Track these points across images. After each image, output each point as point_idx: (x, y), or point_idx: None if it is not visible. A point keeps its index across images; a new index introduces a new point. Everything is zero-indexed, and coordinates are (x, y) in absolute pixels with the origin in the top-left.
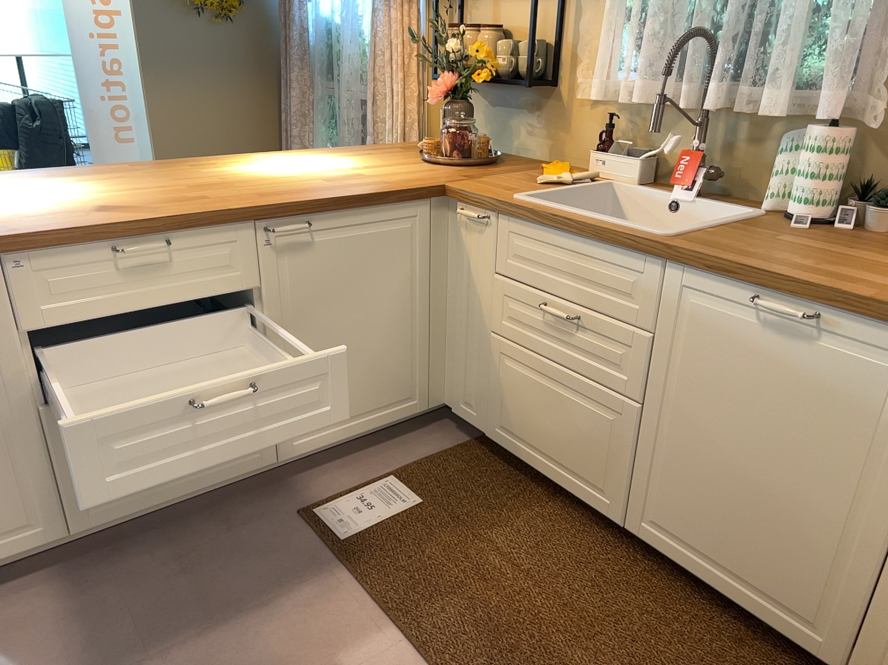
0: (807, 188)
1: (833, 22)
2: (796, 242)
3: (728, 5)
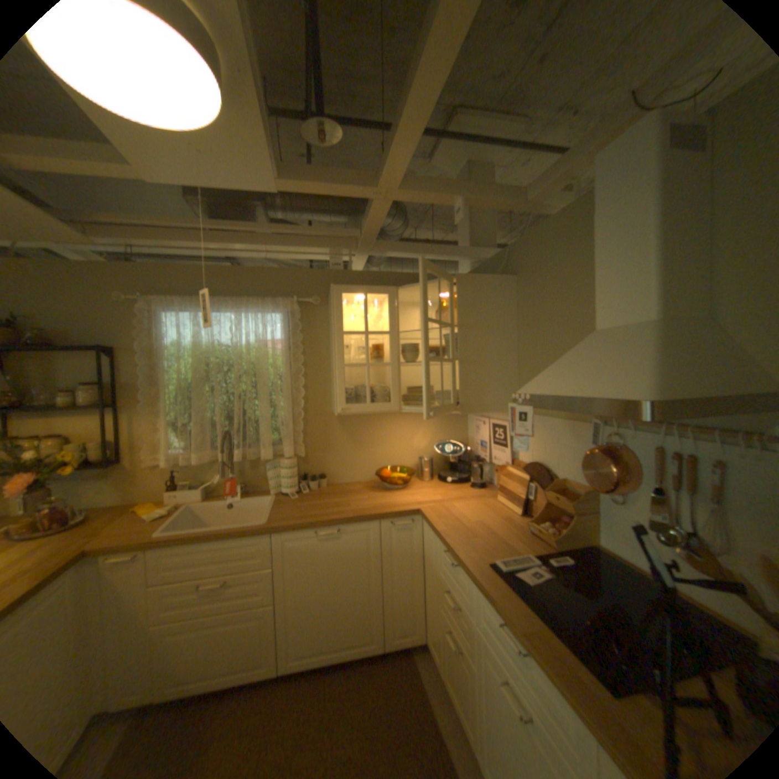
0: (290, 482)
1: (280, 423)
2: (304, 504)
3: (229, 417)
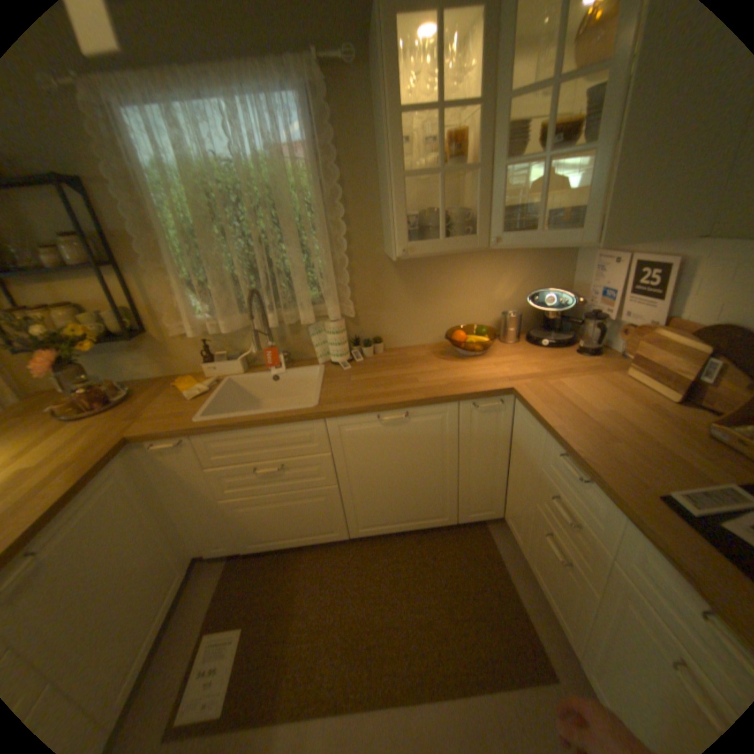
0: (340, 349)
1: (318, 275)
2: (360, 378)
3: (253, 270)
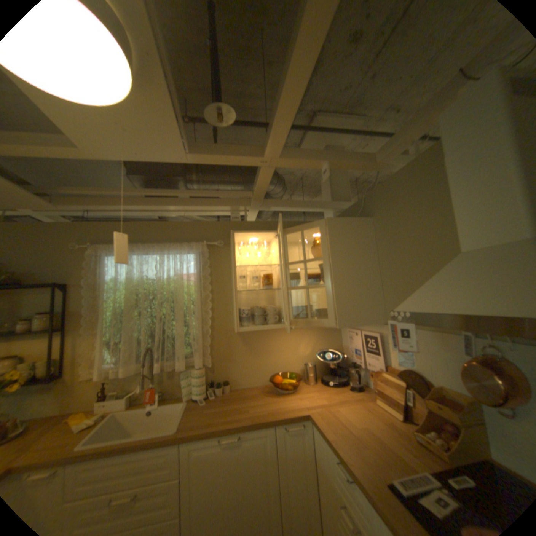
0: (199, 390)
1: (192, 339)
2: (210, 411)
3: (152, 335)
